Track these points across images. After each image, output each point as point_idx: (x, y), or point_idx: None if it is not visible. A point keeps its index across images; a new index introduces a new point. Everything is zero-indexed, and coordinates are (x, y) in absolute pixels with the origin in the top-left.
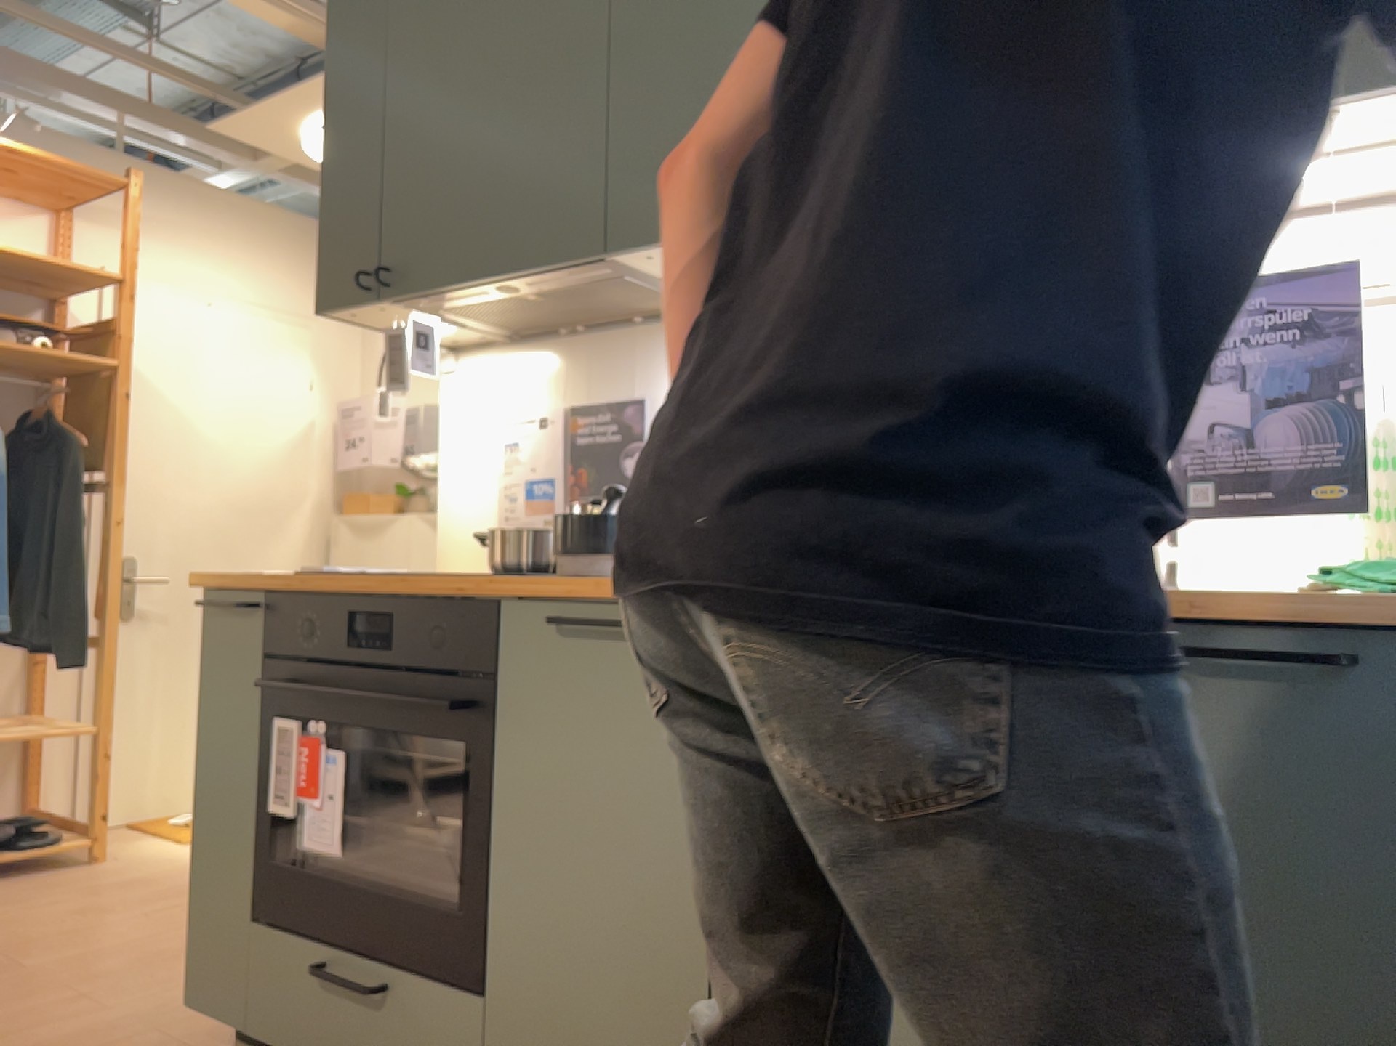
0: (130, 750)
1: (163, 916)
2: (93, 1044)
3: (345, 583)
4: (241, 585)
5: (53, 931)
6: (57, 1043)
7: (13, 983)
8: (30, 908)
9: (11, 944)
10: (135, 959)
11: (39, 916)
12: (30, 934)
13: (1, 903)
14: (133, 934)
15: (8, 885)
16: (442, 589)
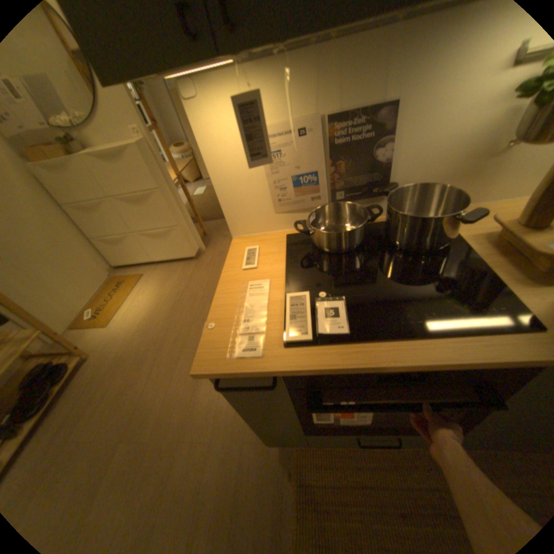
0: (43, 310)
1: (155, 374)
2: (231, 464)
3: (366, 358)
4: (257, 375)
5: (126, 410)
6: (218, 473)
7: (155, 452)
8: (99, 402)
9: (121, 429)
10: (179, 405)
11: (109, 405)
12: (121, 418)
13: (82, 407)
14: (158, 391)
15: (68, 393)
16: (486, 356)
